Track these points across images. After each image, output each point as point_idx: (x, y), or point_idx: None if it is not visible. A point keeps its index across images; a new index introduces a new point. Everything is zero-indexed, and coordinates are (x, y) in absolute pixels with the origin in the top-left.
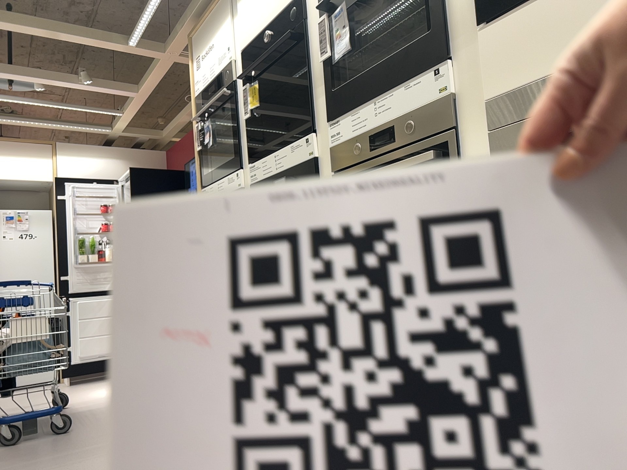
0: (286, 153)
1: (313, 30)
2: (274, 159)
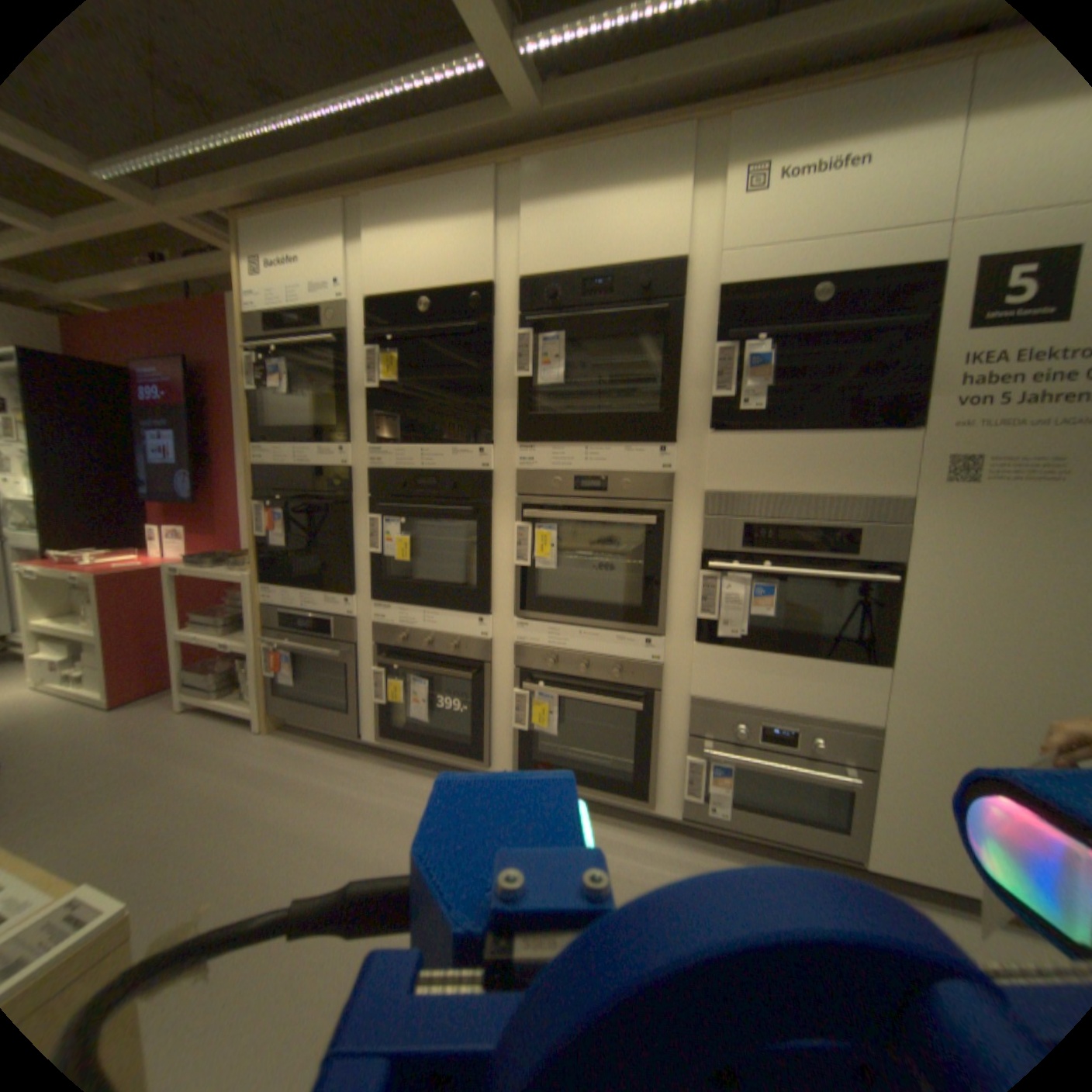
0: (443, 453)
1: (505, 333)
2: (421, 453)
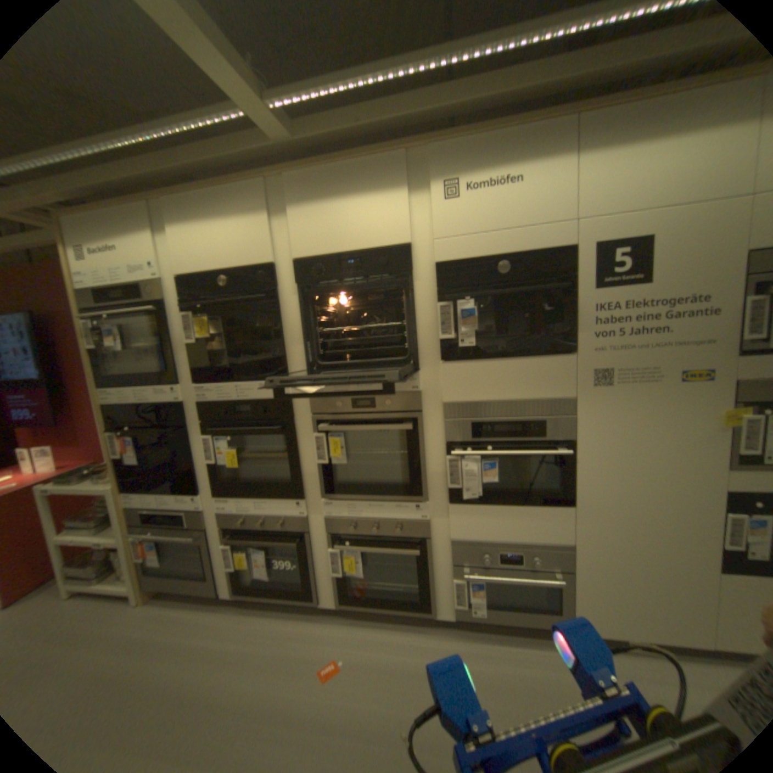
0: (252, 389)
1: (287, 301)
2: (235, 390)
